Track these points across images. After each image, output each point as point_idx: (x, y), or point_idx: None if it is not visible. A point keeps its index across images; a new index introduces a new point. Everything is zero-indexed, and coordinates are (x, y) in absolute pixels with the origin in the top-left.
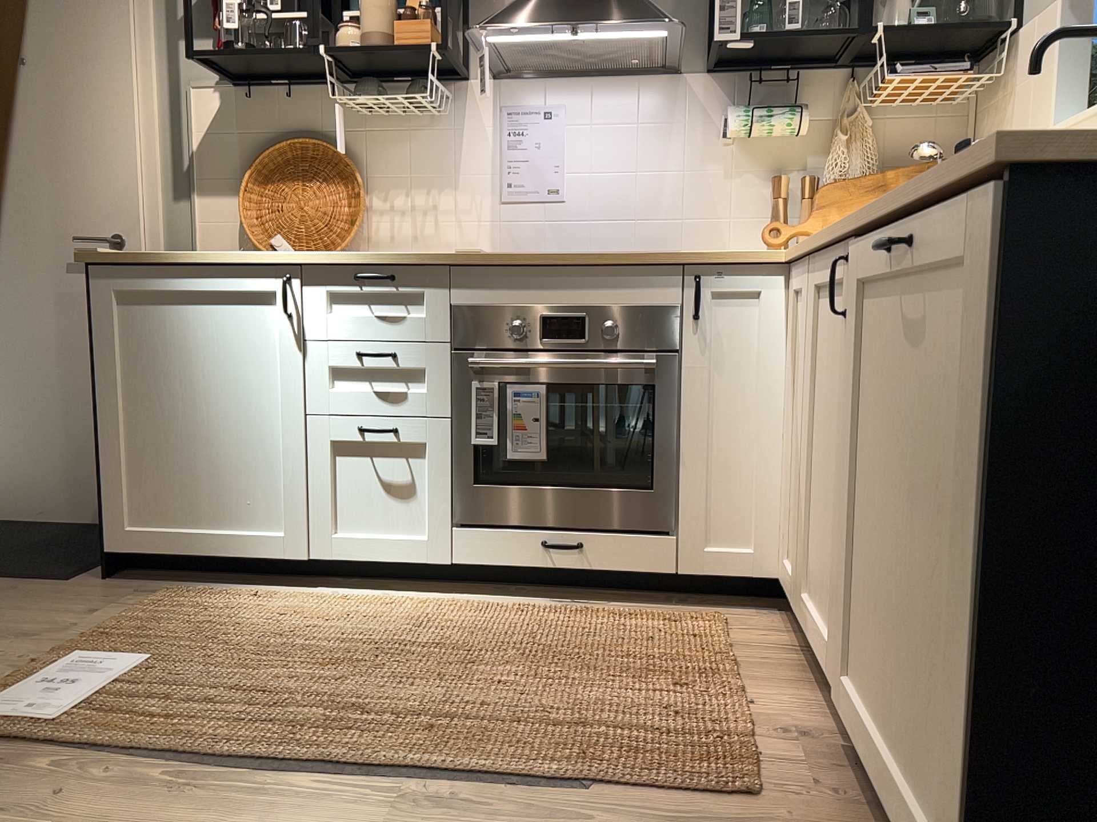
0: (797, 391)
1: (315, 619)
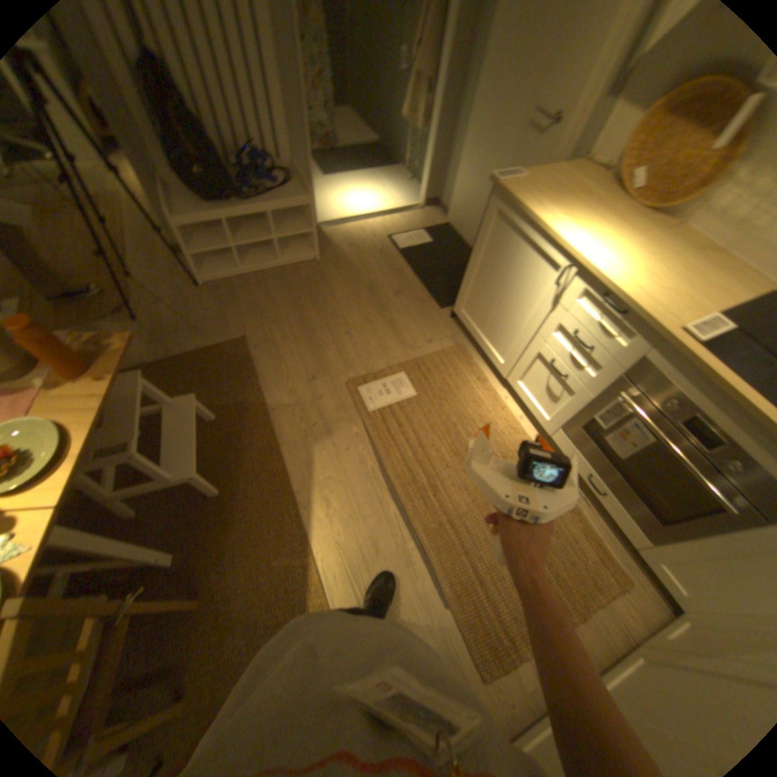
0: None
1: (480, 414)
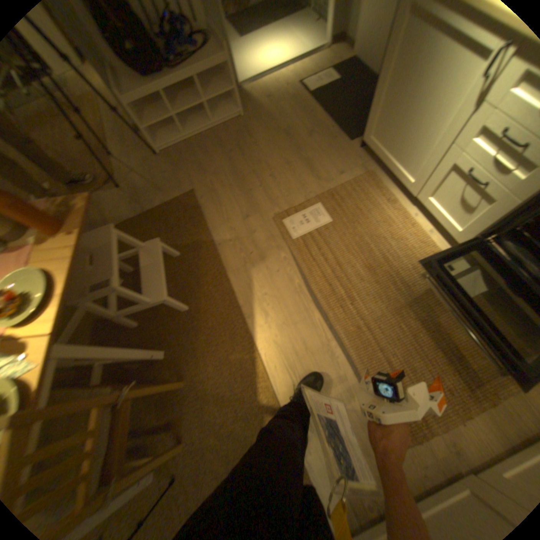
0: None
1: (390, 232)
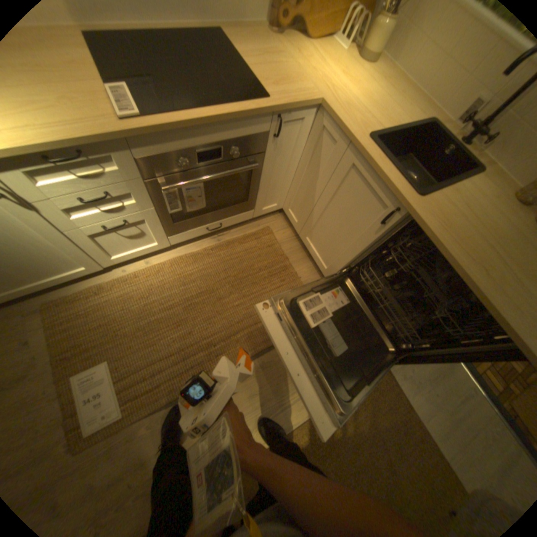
0: (310, 167)
1: (138, 297)
